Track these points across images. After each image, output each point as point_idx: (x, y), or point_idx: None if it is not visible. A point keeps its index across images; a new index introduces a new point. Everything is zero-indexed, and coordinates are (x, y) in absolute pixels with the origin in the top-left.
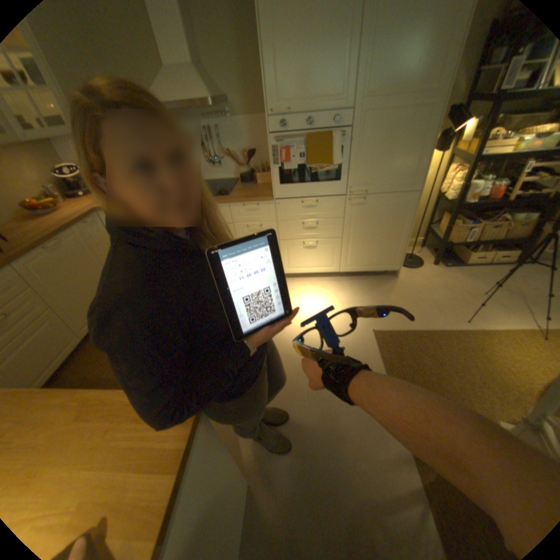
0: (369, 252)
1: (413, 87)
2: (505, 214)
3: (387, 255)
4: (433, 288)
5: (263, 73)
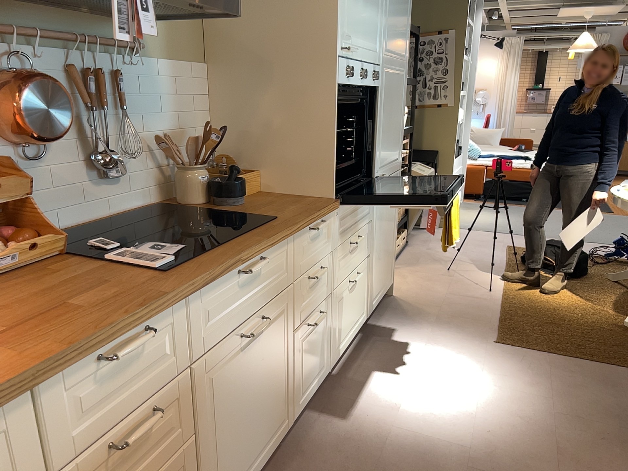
0: (383, 266)
1: (399, 55)
2: None
3: (389, 263)
4: (426, 285)
5: None
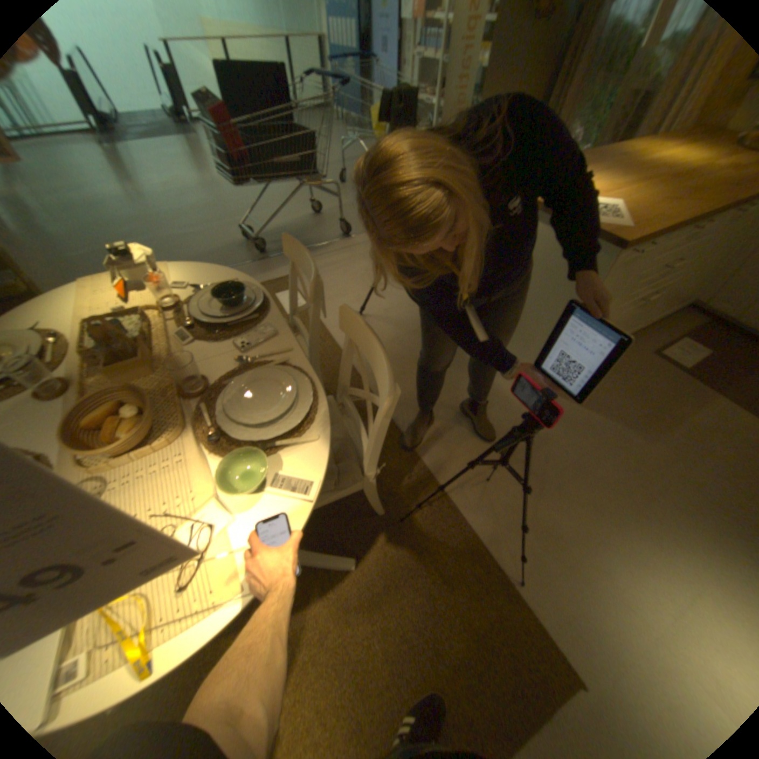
0: None
1: None
2: None
3: None
4: None
5: None
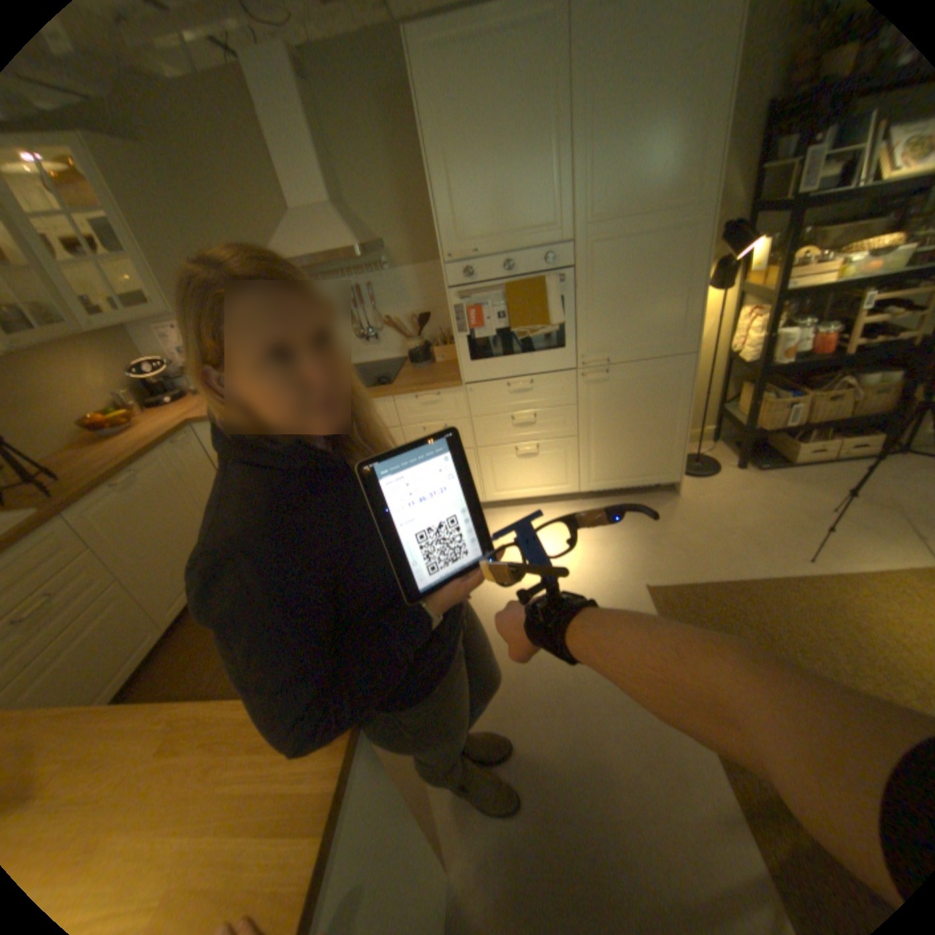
0: (625, 456)
1: (661, 204)
2: (846, 377)
3: (657, 459)
4: (742, 509)
5: (434, 207)
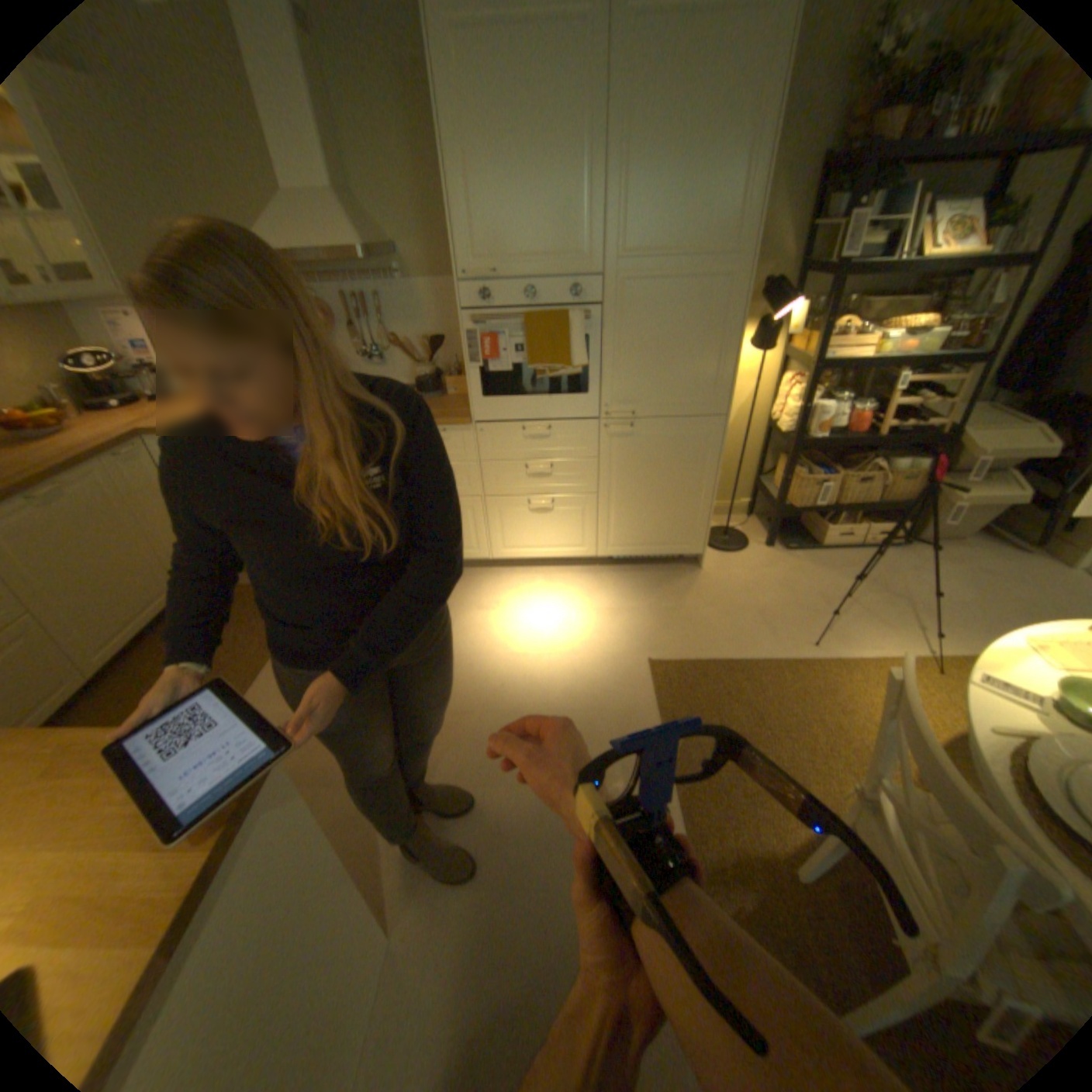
0: (646, 521)
1: (697, 247)
2: (878, 459)
3: (679, 527)
4: (760, 587)
5: (448, 214)
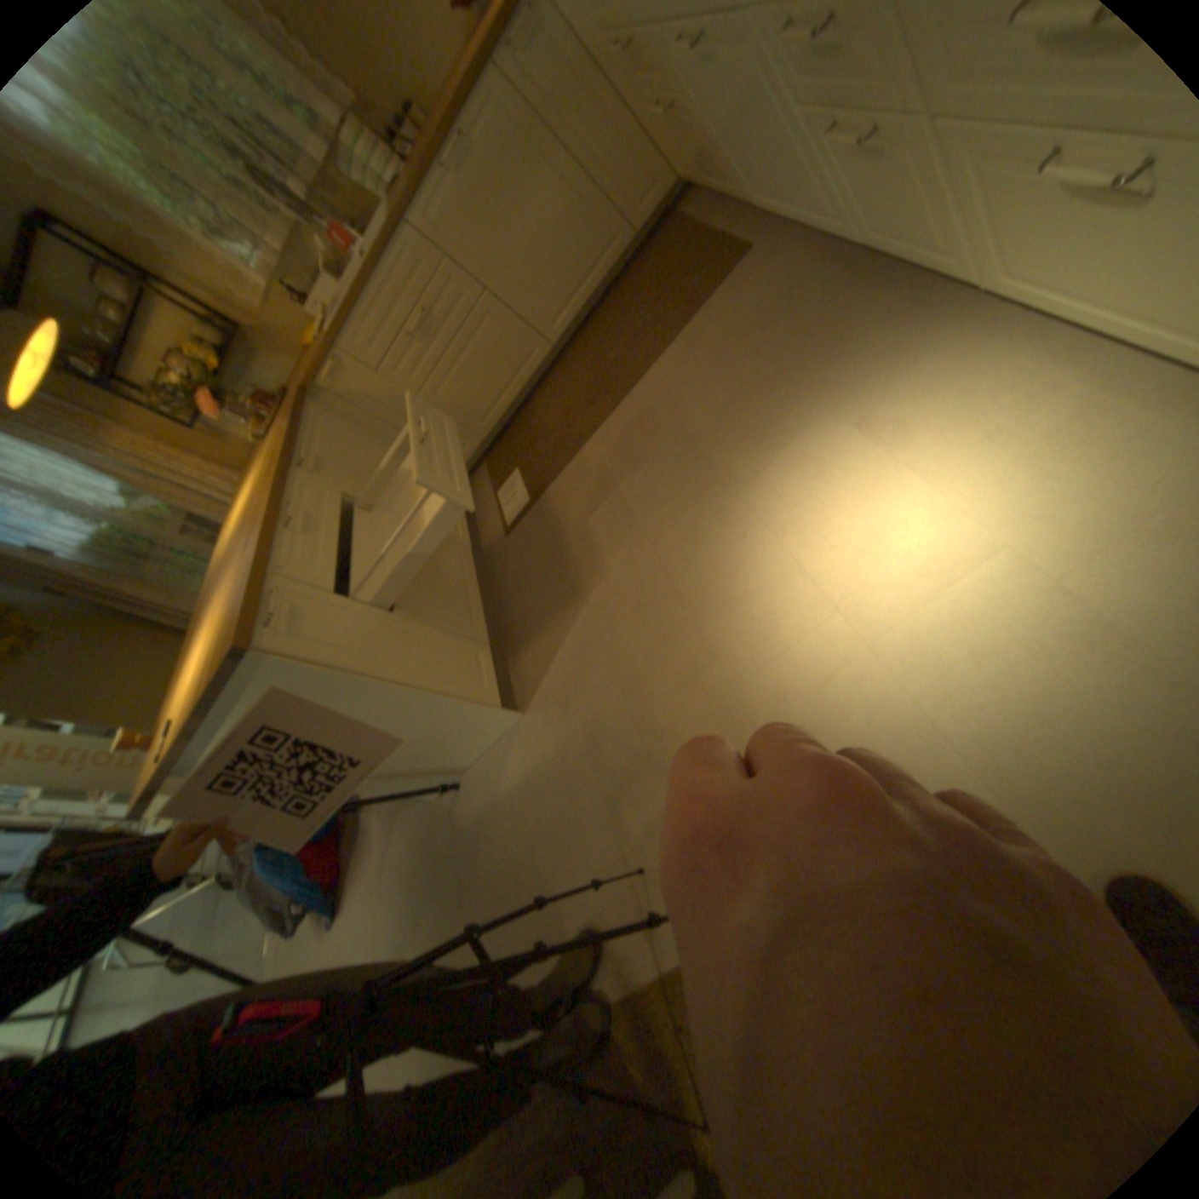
0: None
1: None
2: None
3: None
4: None
5: None
